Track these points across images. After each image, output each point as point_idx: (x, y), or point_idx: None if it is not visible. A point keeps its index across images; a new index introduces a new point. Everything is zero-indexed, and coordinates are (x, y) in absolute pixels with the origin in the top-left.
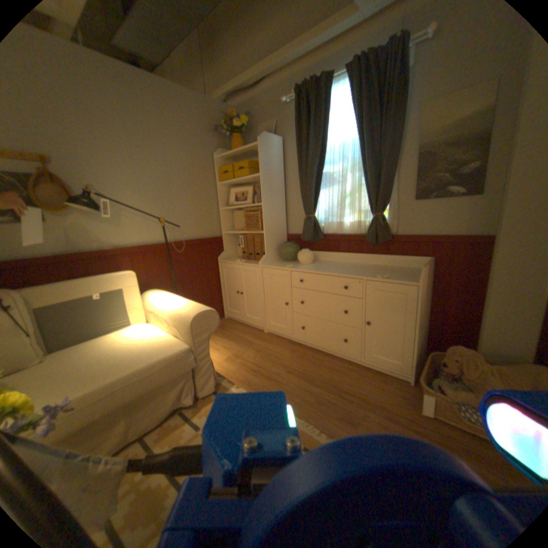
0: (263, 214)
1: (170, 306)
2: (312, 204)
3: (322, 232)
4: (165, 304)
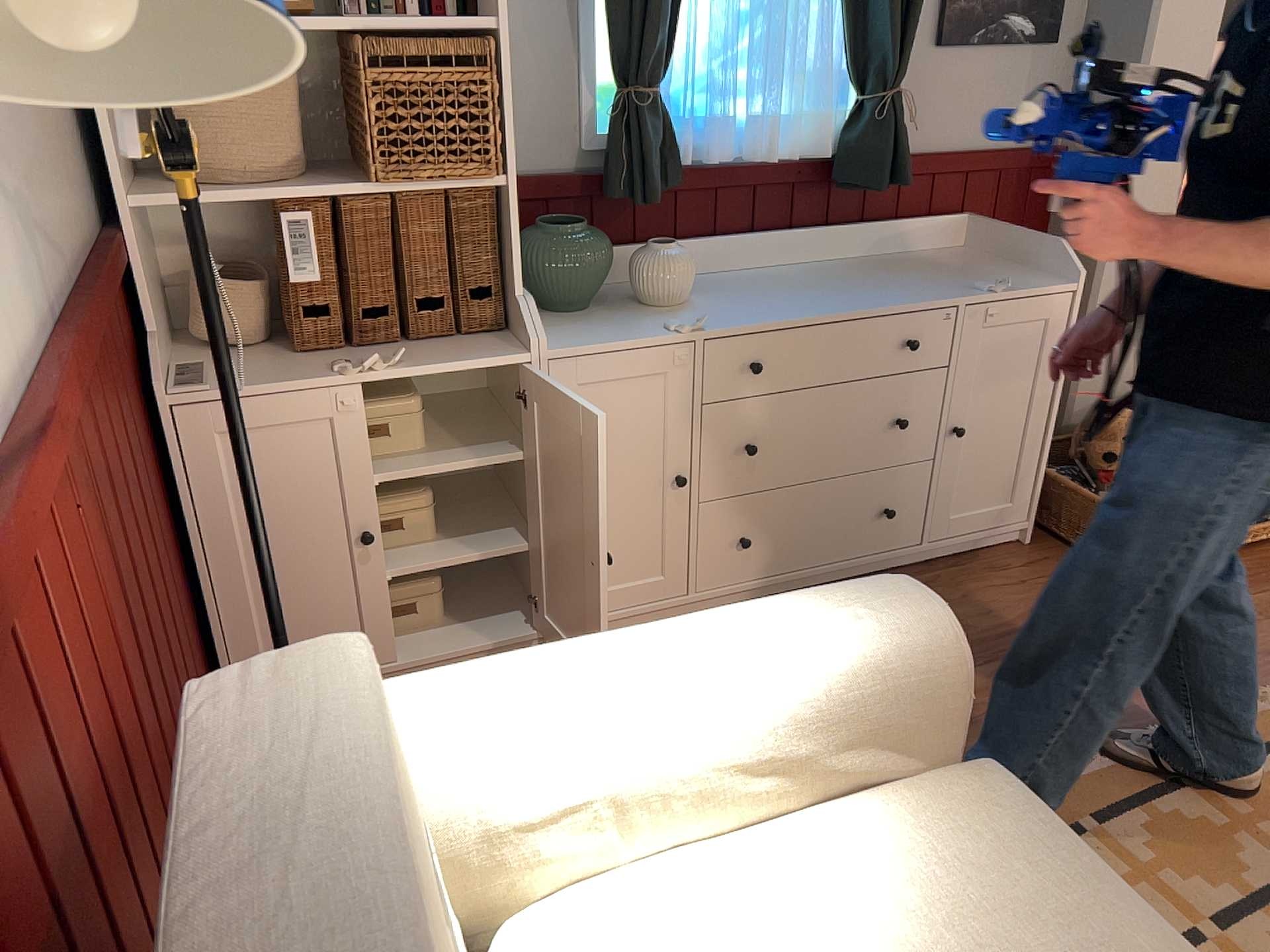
0: (505, 85)
1: (725, 686)
2: (666, 43)
3: (678, 161)
4: (663, 703)
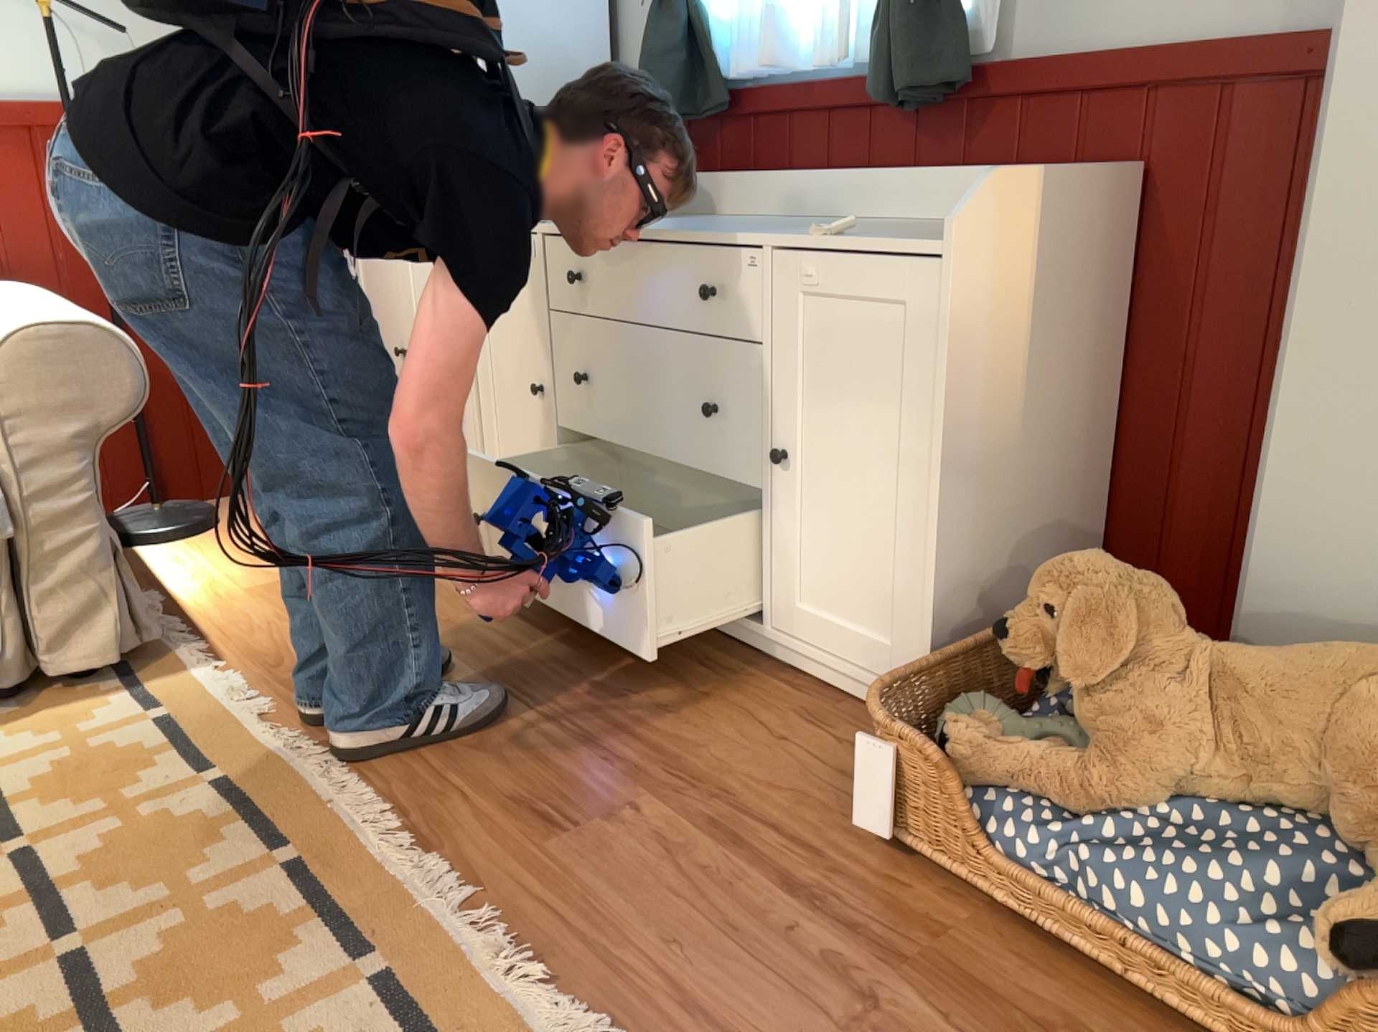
0: None
1: None
2: None
3: (720, 78)
4: None
